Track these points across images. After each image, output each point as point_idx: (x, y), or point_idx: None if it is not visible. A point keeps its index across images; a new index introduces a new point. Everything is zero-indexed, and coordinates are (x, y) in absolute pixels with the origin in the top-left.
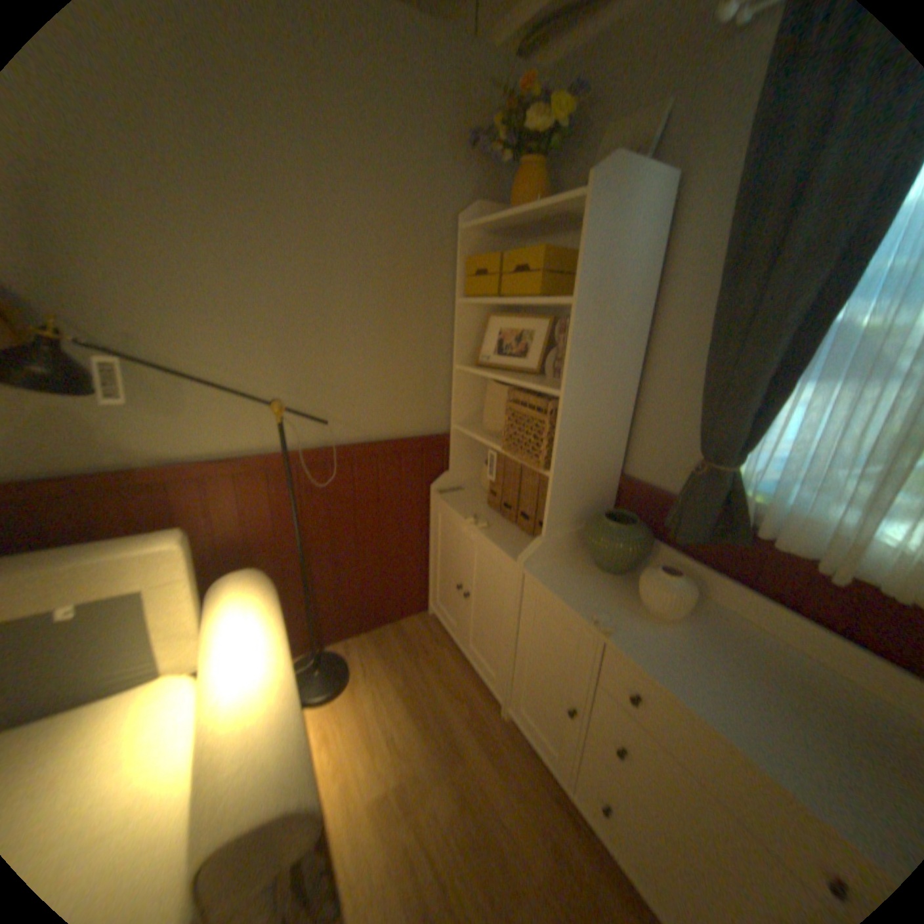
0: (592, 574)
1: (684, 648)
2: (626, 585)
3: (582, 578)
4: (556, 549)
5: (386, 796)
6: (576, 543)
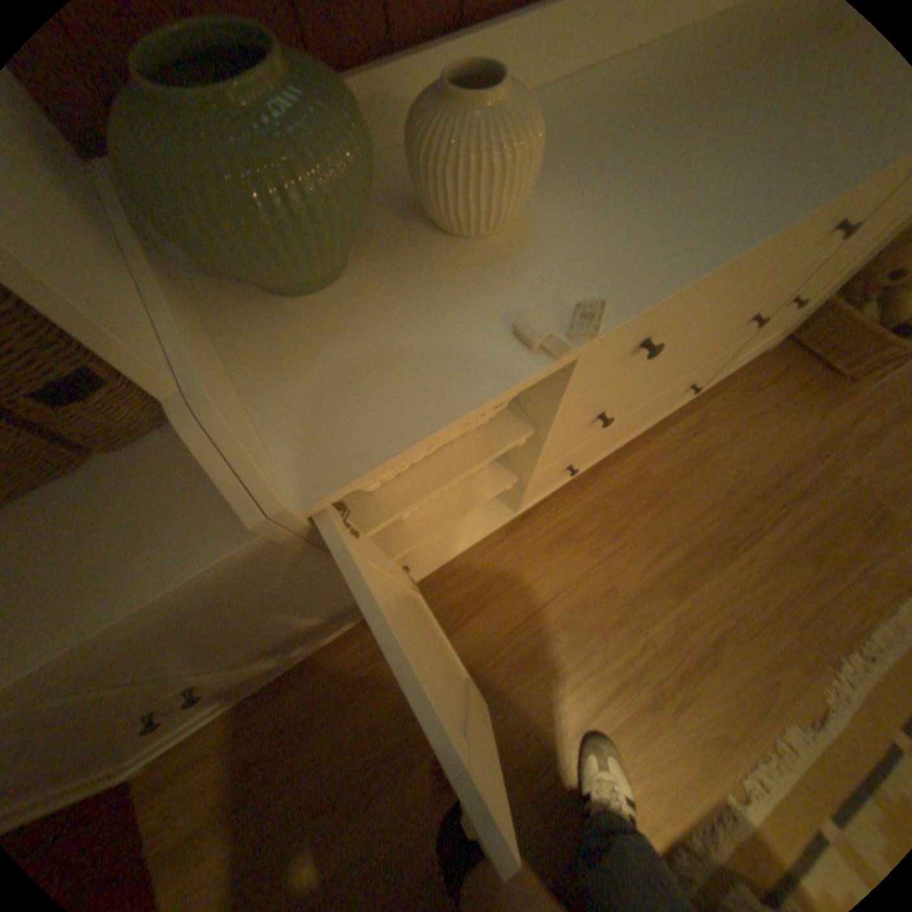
0: (332, 308)
1: (591, 208)
2: (384, 247)
3: (354, 336)
4: (223, 370)
5: (531, 799)
6: (190, 303)
